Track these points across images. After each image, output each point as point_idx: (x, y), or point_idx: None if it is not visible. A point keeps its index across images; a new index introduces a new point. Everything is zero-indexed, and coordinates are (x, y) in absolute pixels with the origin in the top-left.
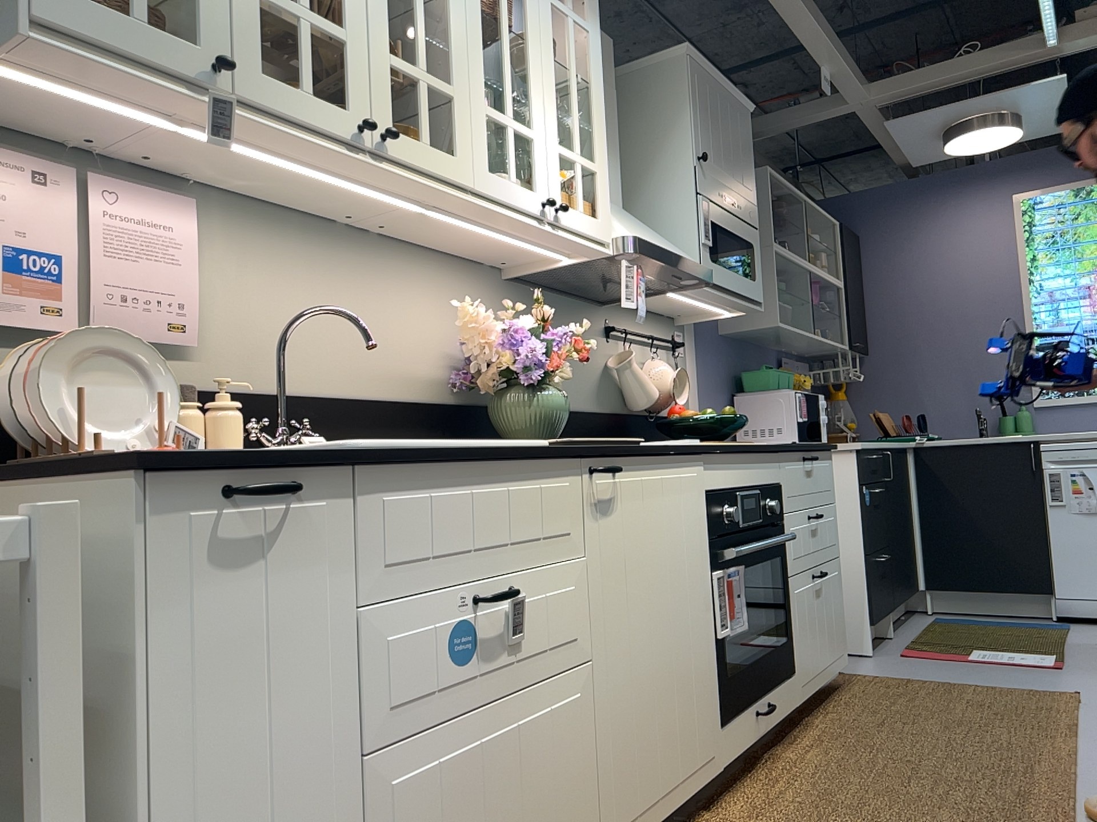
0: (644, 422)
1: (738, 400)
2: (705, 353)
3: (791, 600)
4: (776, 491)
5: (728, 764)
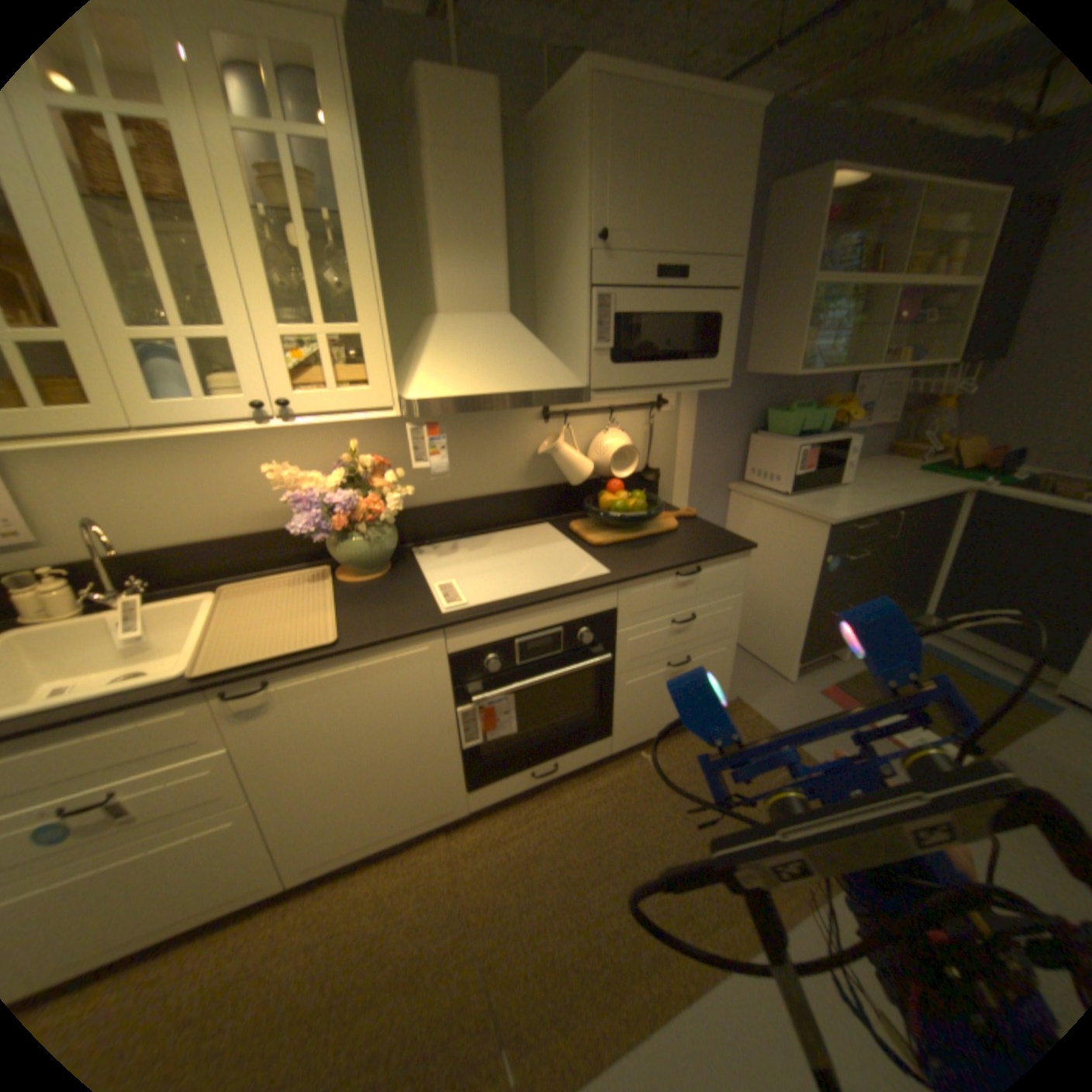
0: (567, 501)
1: (752, 438)
2: (709, 400)
3: (614, 693)
4: (600, 620)
5: (478, 812)
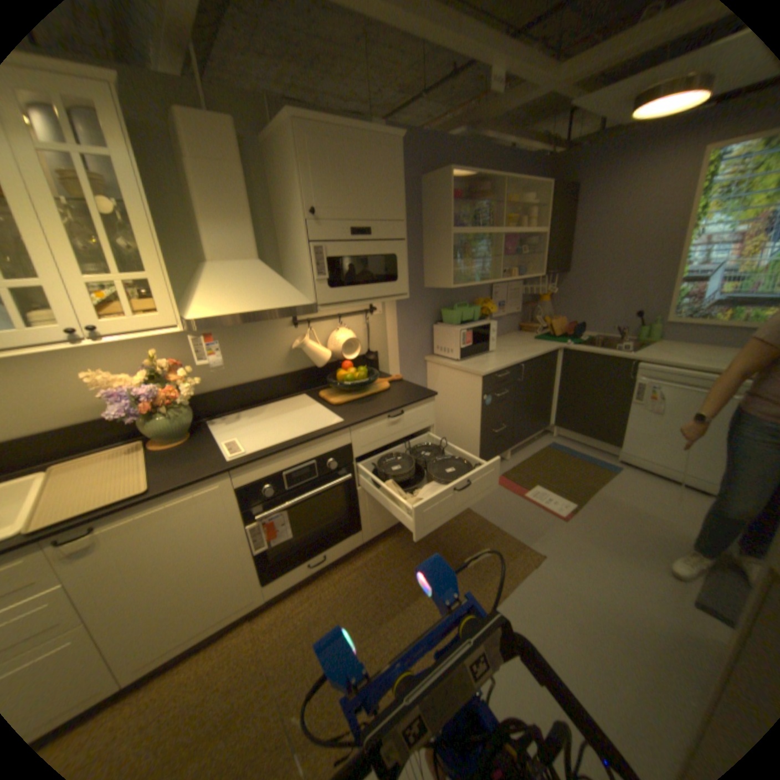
0: (316, 377)
1: (434, 328)
2: (403, 306)
3: (358, 500)
4: (340, 452)
5: (271, 599)
